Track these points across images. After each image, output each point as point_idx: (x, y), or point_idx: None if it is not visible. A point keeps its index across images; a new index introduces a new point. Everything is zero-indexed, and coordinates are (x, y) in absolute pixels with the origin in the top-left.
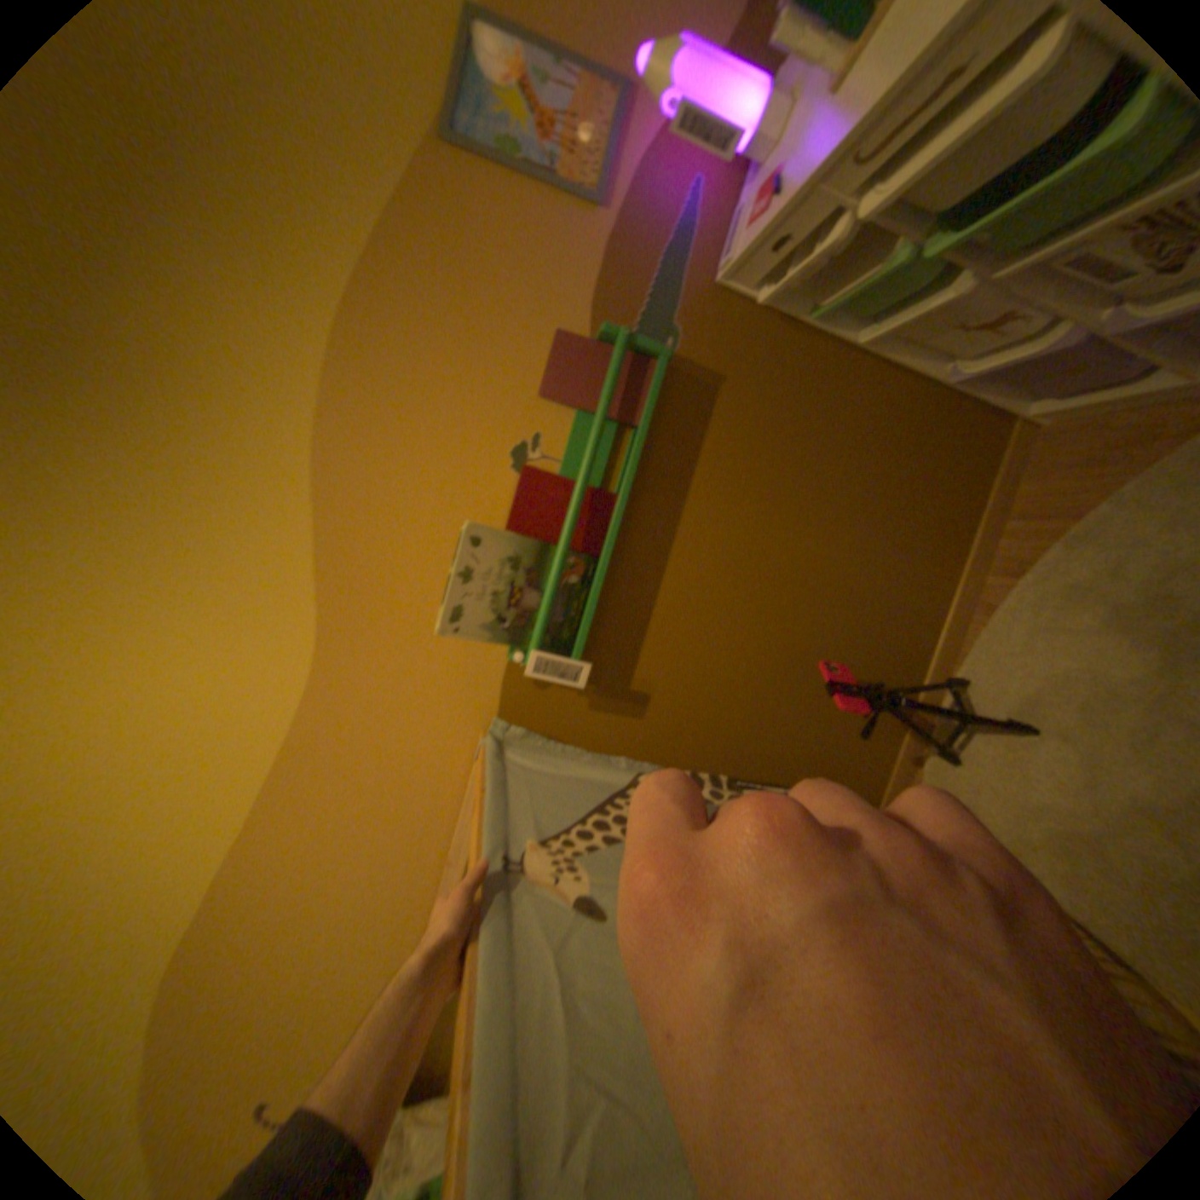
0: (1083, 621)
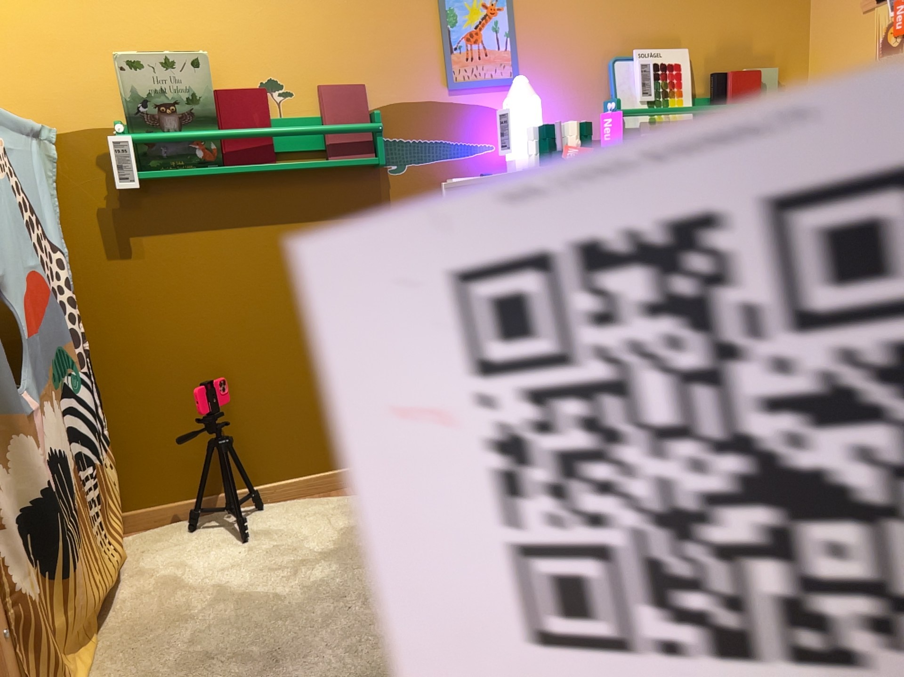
0: (338, 520)
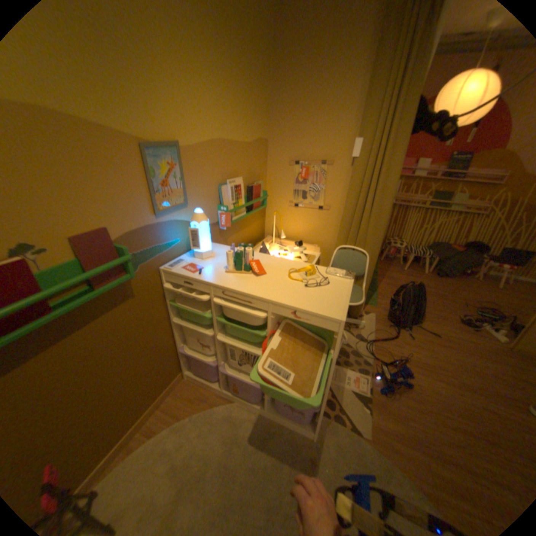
0: (159, 468)
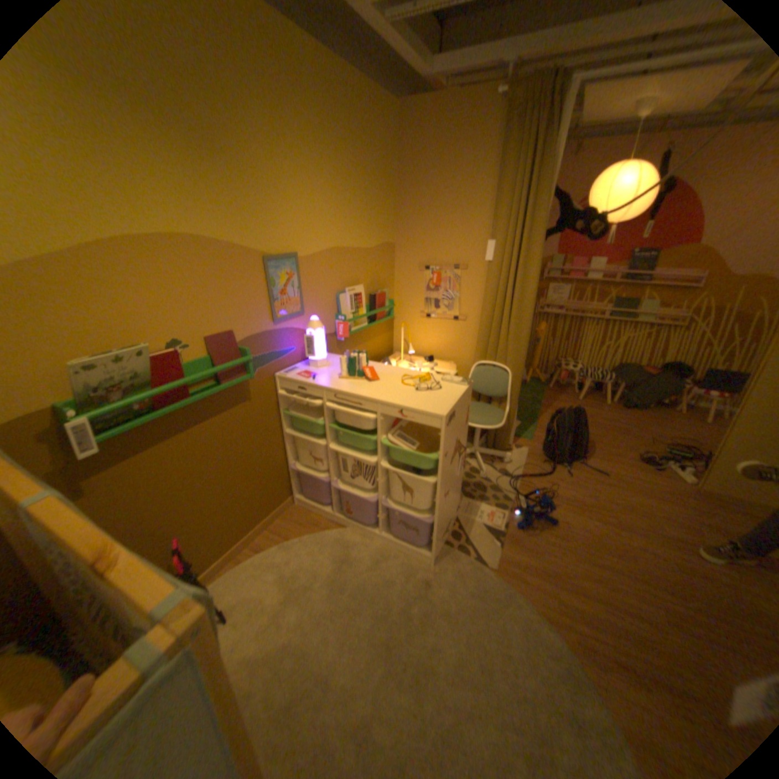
0: (267, 578)
